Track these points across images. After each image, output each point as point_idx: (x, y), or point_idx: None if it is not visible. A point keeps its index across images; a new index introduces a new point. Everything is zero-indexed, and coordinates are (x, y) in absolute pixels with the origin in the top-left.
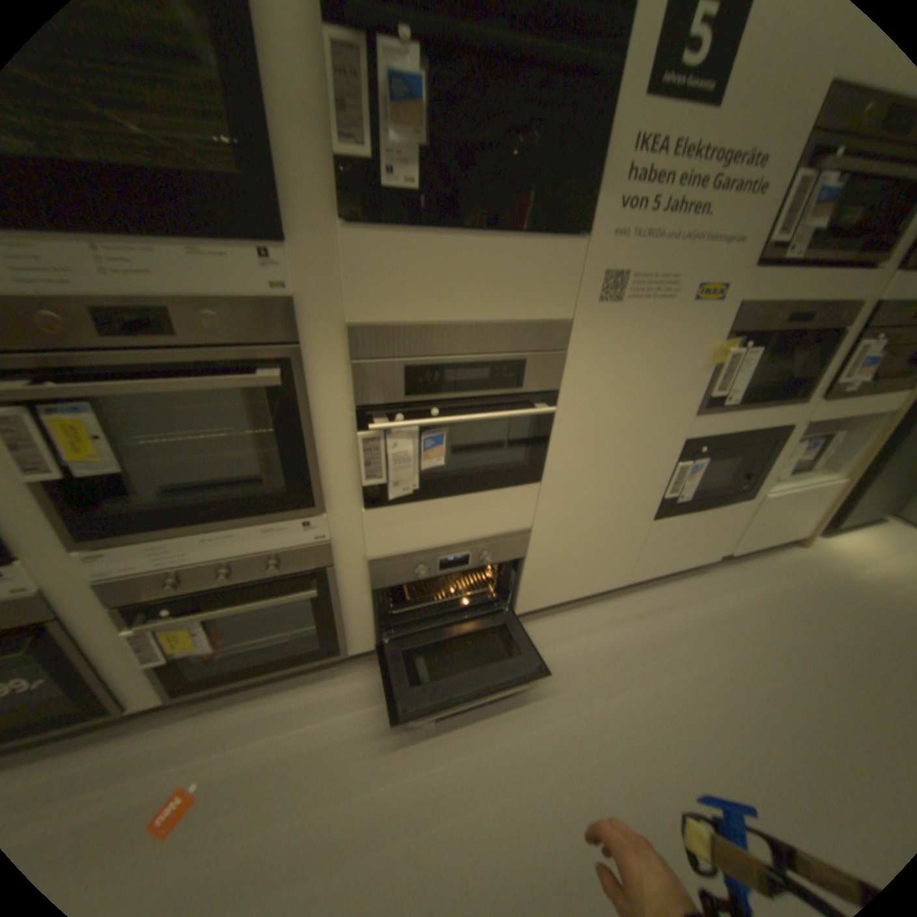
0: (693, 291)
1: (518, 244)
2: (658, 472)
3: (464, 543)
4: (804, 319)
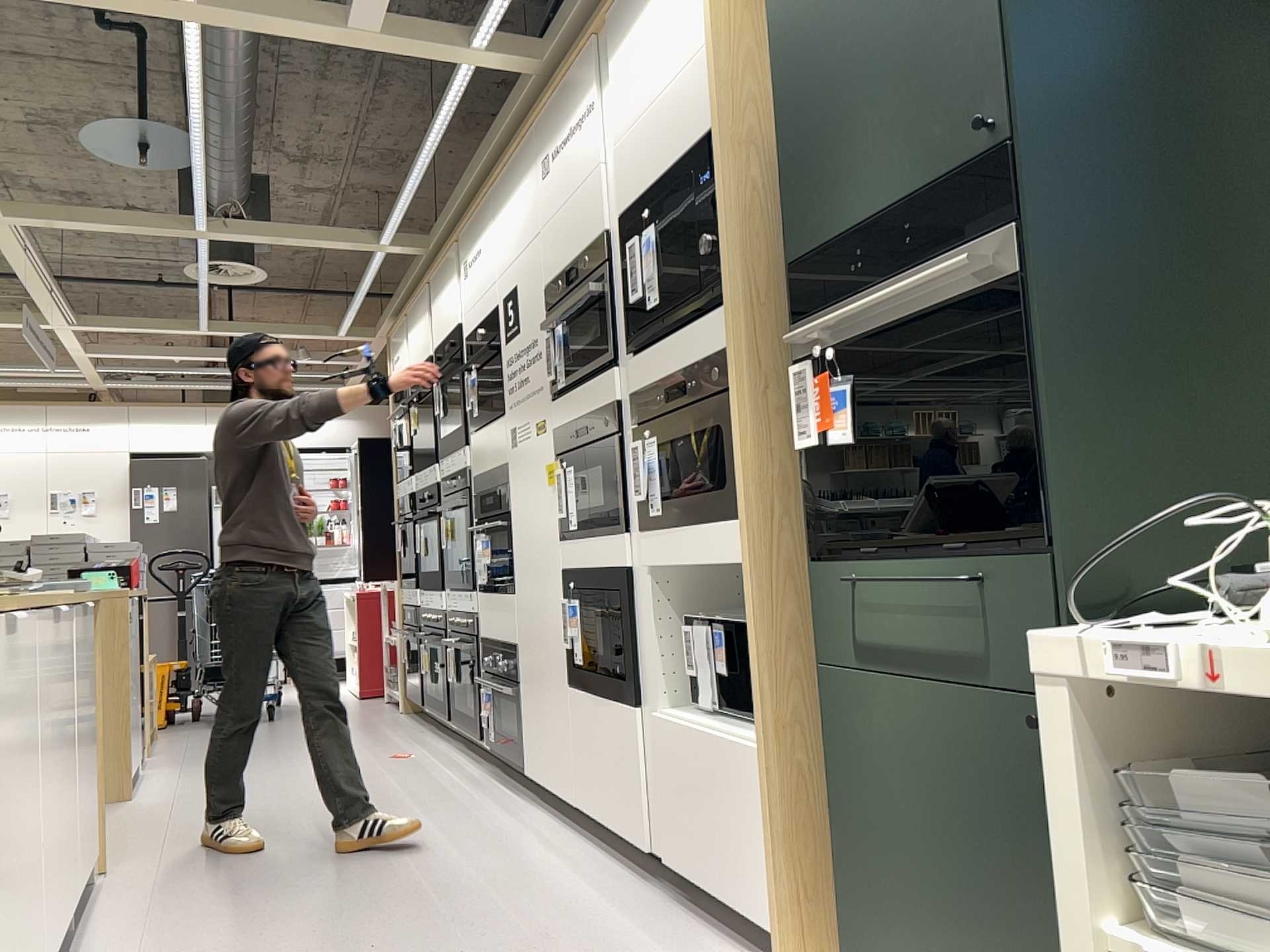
0: (534, 431)
1: (491, 427)
2: (556, 610)
3: (498, 645)
4: (585, 434)
